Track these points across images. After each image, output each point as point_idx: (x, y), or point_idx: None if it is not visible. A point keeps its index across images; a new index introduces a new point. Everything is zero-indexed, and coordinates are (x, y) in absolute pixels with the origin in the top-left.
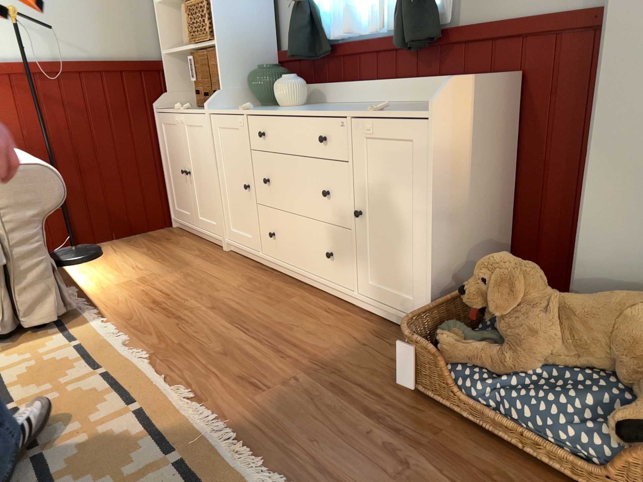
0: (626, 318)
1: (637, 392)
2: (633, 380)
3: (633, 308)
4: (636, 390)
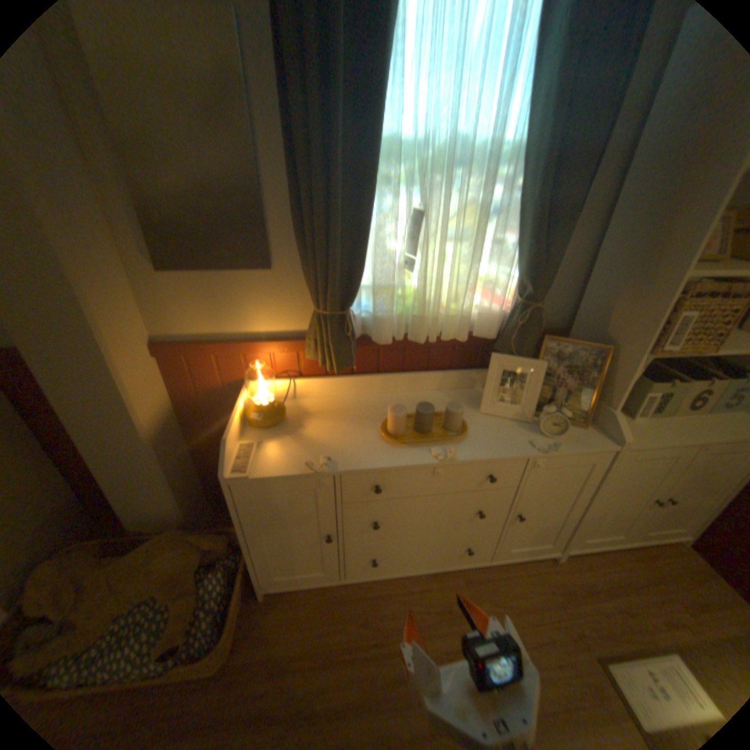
0: (149, 571)
1: (173, 601)
2: (168, 600)
3: (152, 561)
4: (170, 607)
